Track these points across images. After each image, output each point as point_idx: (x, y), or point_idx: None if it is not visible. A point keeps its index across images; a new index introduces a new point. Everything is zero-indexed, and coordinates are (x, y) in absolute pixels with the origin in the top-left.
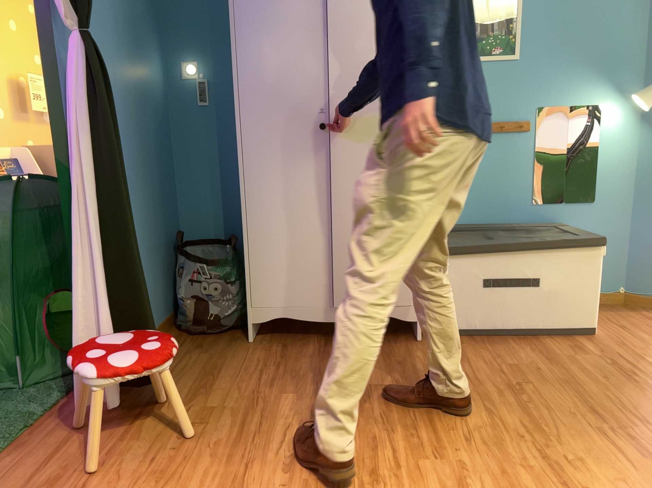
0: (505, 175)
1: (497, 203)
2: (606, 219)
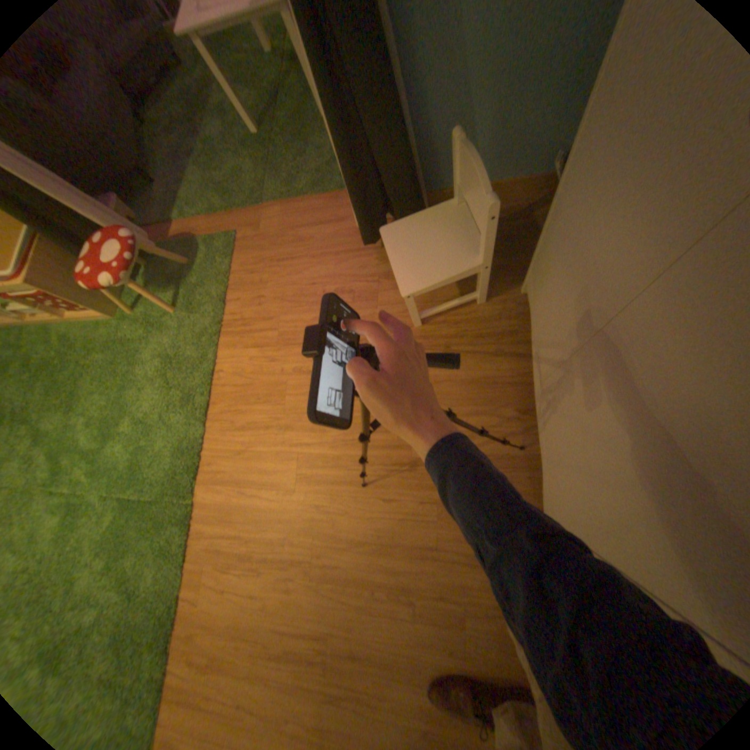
0: None
1: None
2: None
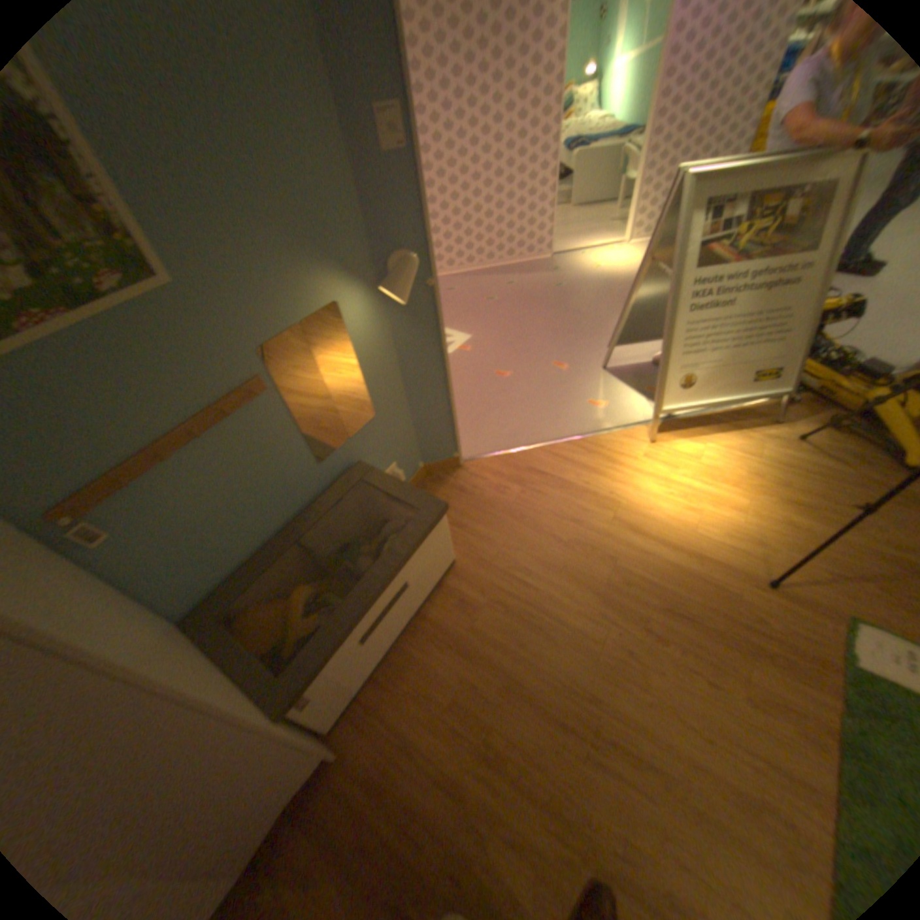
0: (266, 460)
1: (277, 496)
2: (388, 421)
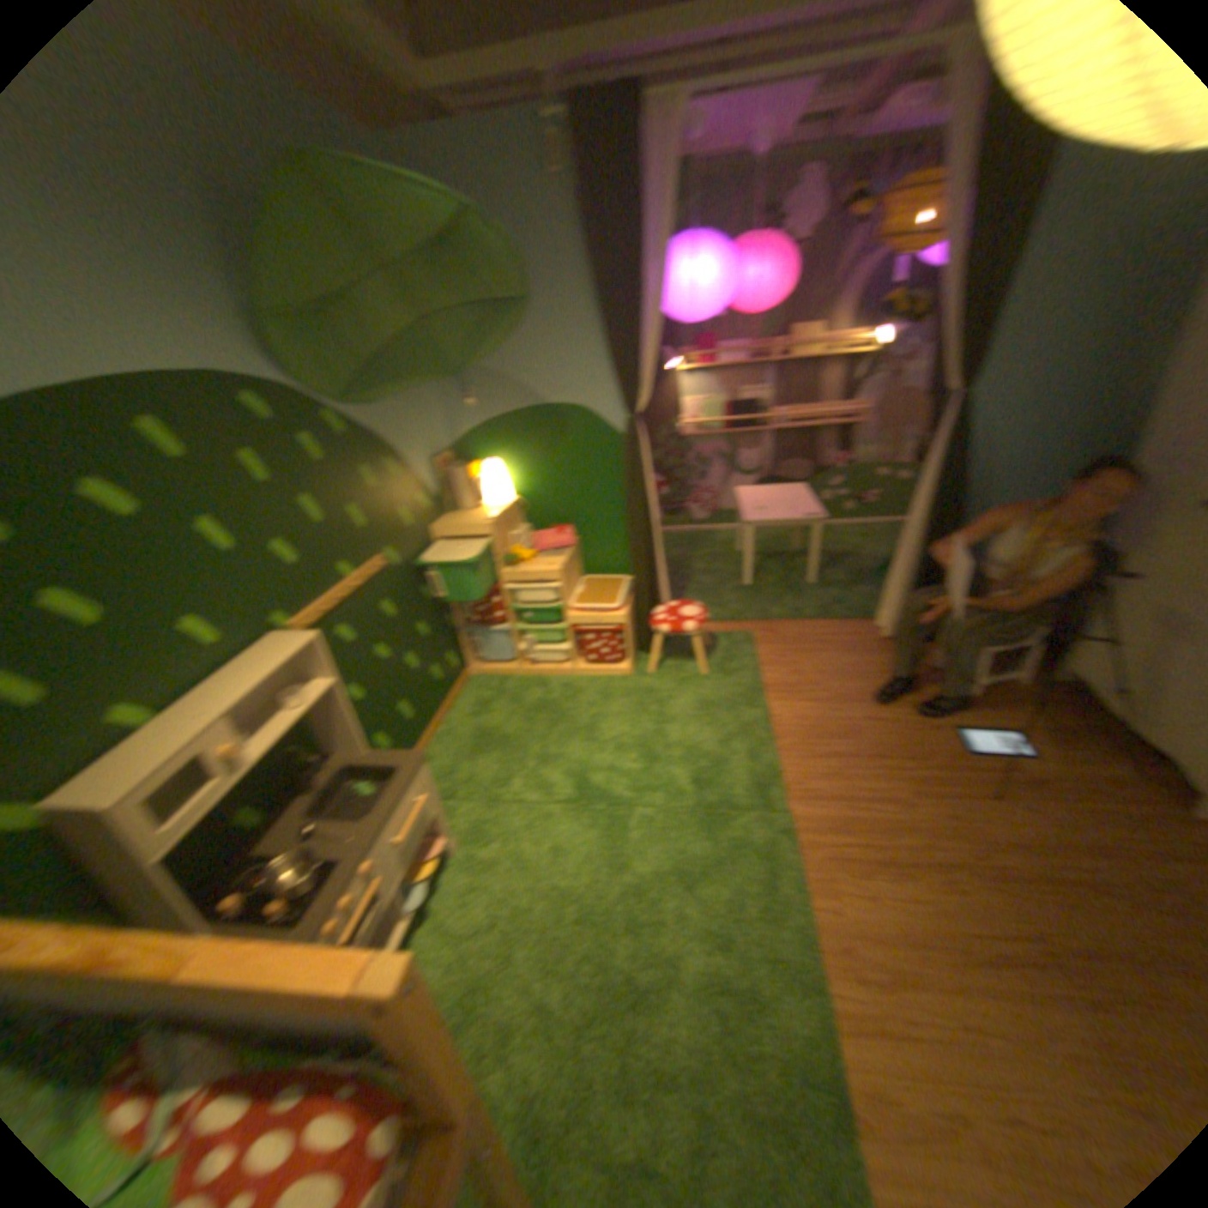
0: None
1: None
2: None
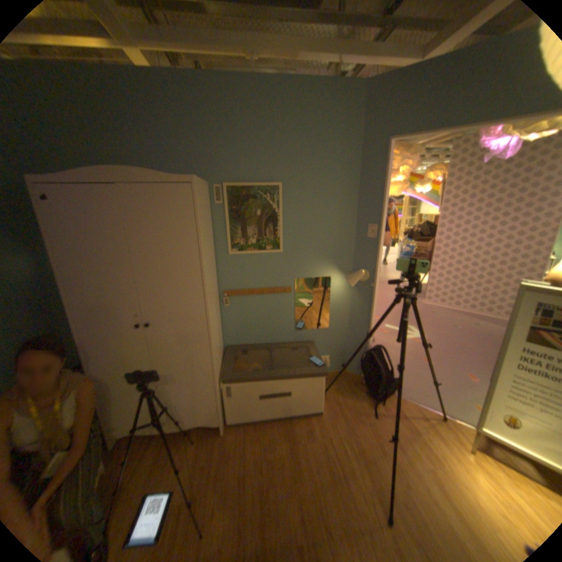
0: (278, 316)
1: (275, 331)
2: (334, 335)
